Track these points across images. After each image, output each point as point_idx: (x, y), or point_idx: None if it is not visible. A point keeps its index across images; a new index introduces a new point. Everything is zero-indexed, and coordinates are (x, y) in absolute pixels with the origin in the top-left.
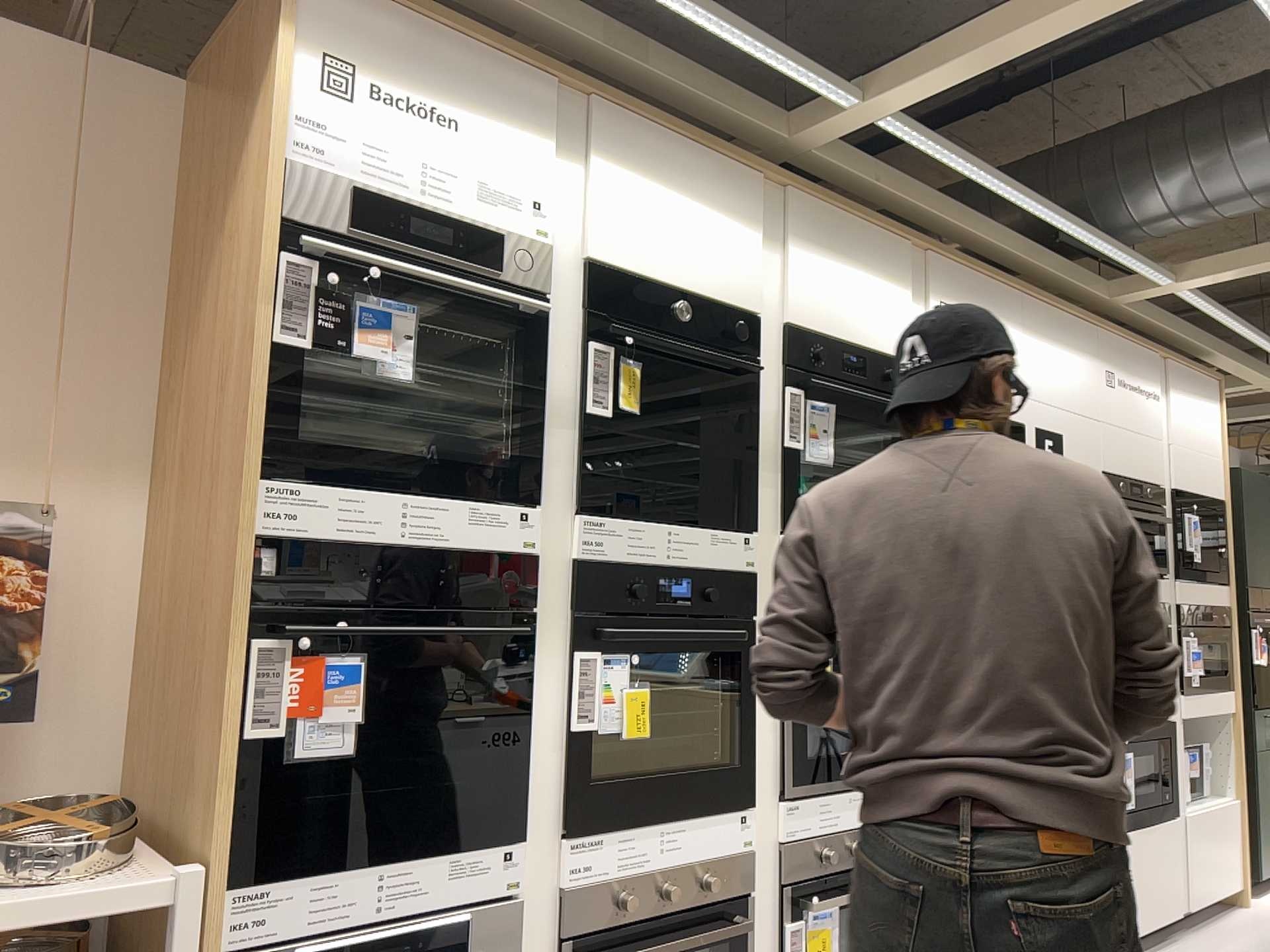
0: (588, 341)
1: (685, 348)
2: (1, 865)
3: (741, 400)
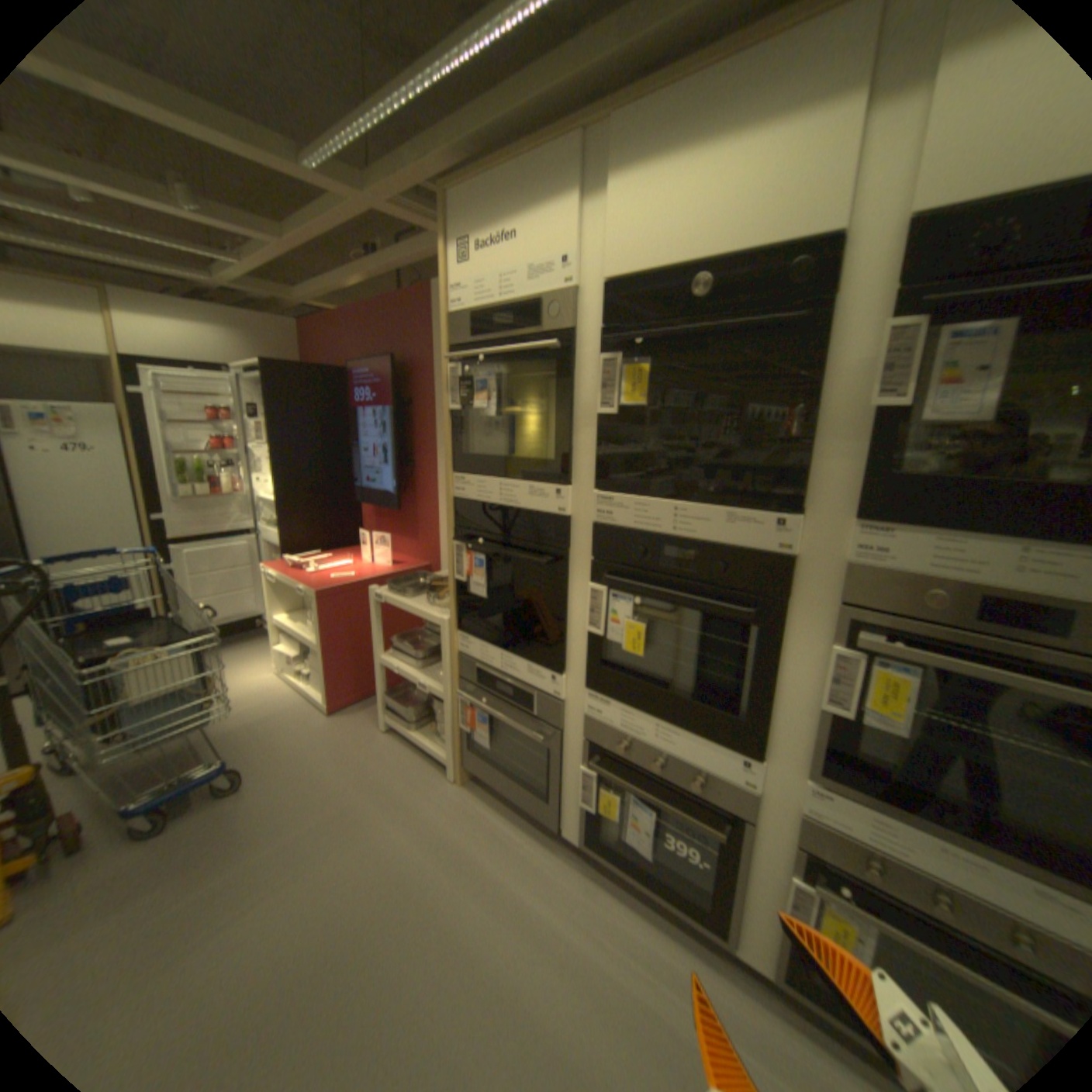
0: (603, 349)
1: (704, 318)
2: (428, 598)
3: (804, 353)
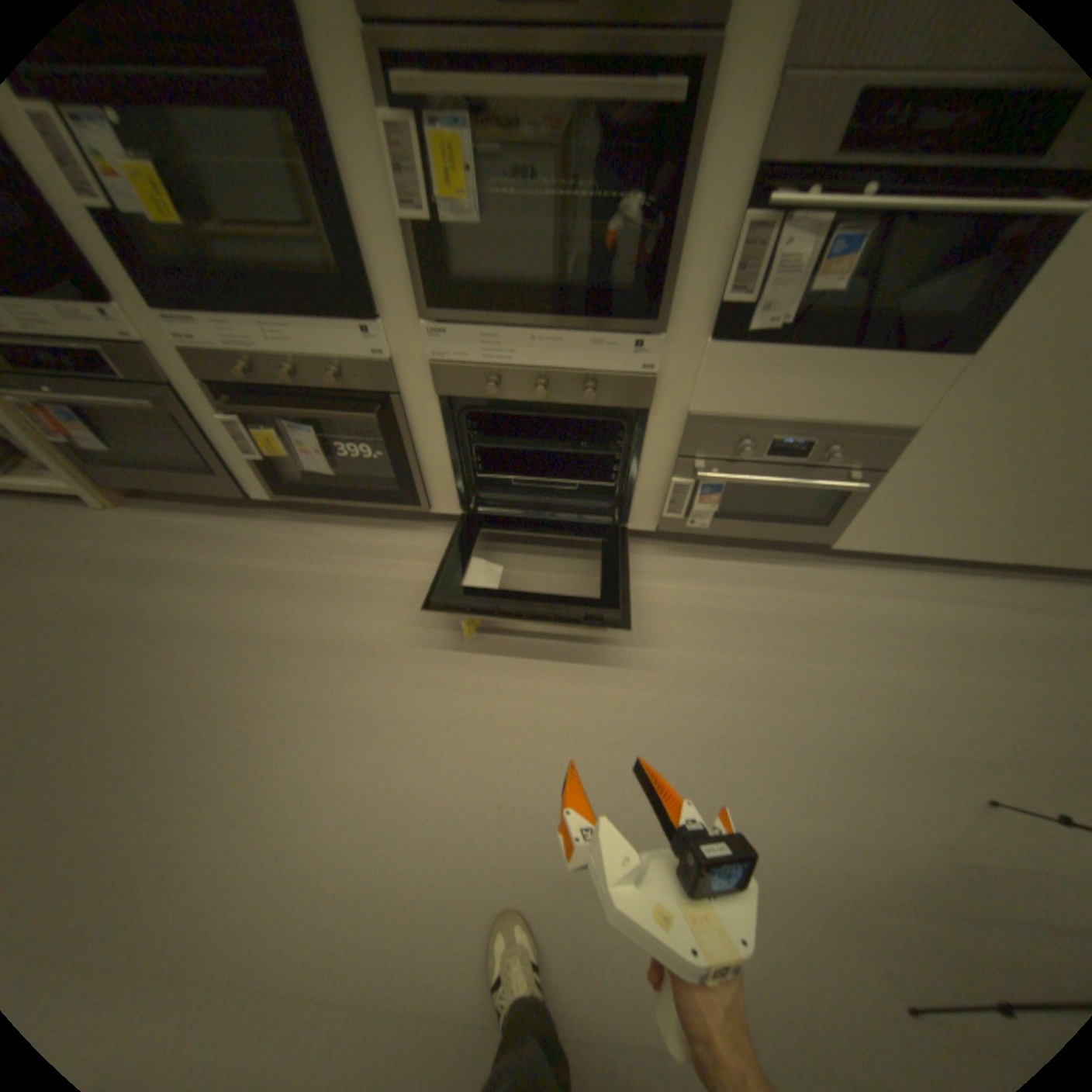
0: None
1: None
2: None
3: None
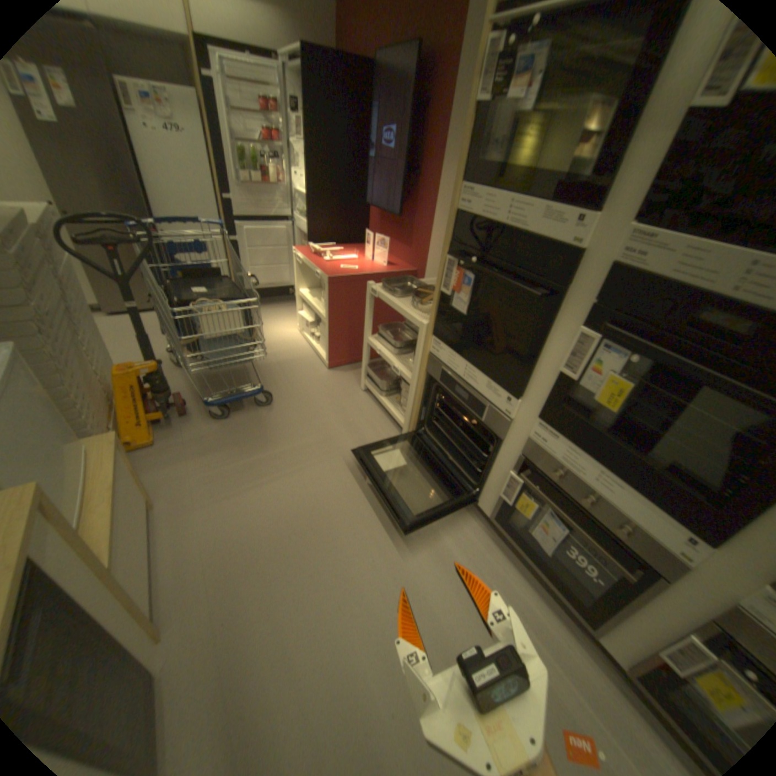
0: None
1: None
2: (413, 302)
3: None
